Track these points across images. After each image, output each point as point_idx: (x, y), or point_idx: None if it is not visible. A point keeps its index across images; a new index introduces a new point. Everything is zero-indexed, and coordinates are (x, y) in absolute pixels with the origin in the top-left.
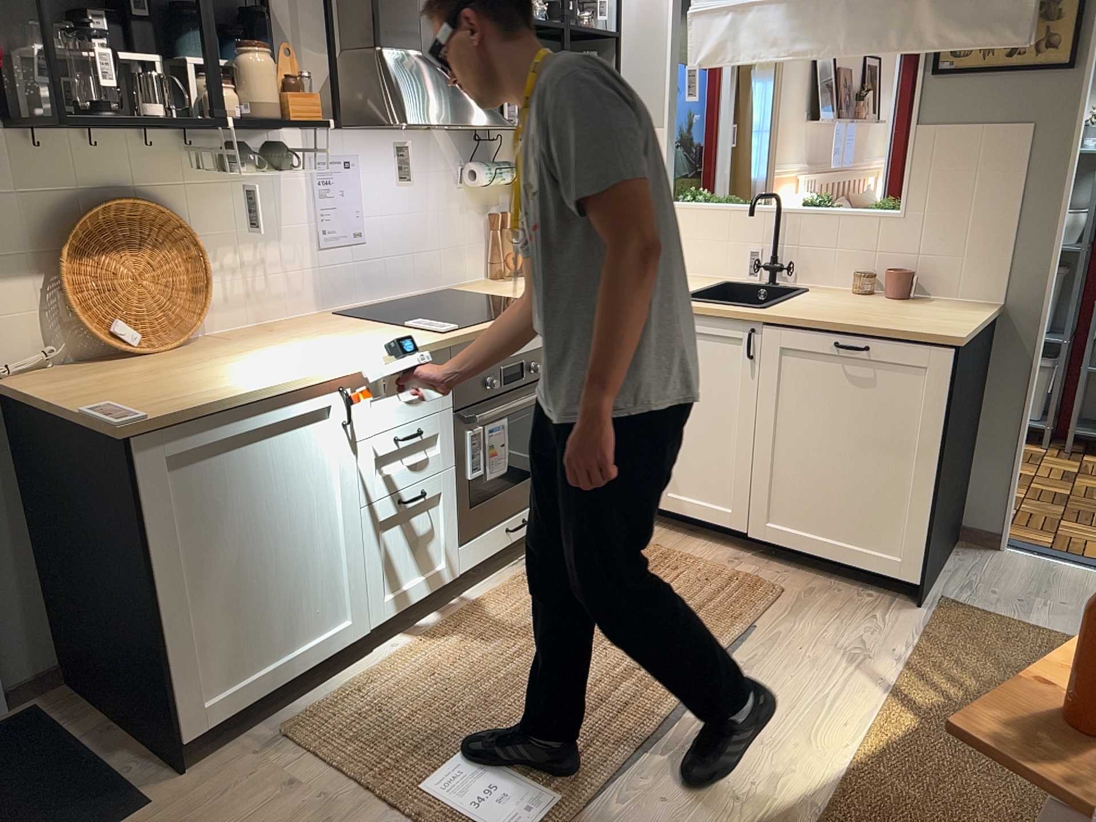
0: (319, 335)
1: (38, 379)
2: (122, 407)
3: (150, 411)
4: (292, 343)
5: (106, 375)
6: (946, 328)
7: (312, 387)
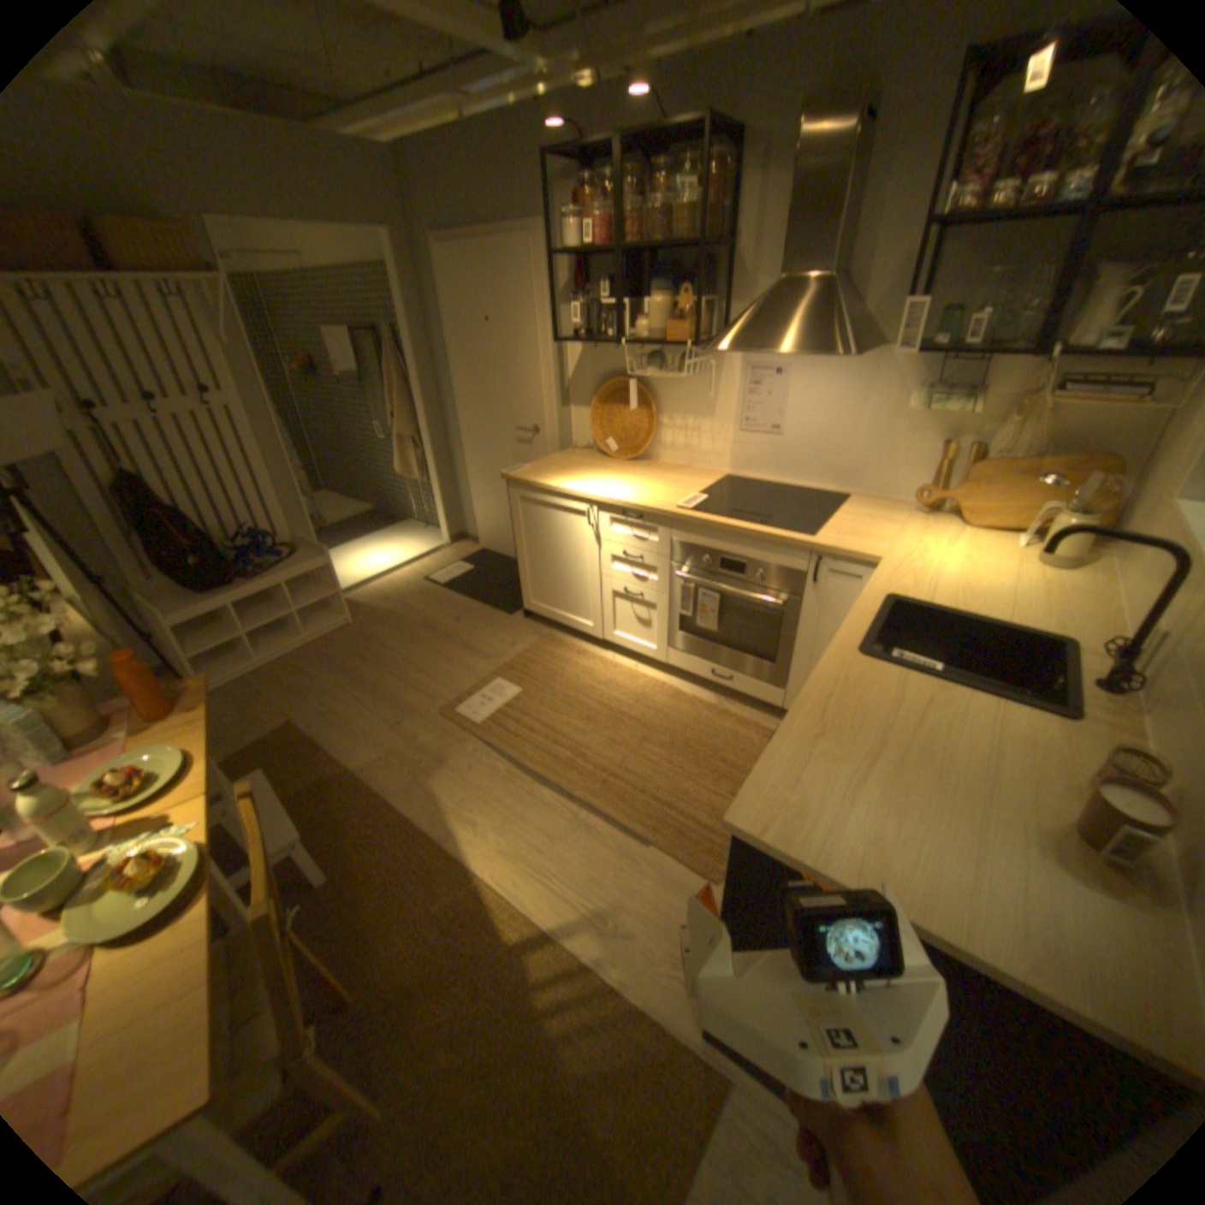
0: (666, 481)
1: (574, 452)
2: (524, 470)
3: (519, 475)
4: (646, 478)
5: (580, 460)
6: (793, 819)
7: (575, 497)
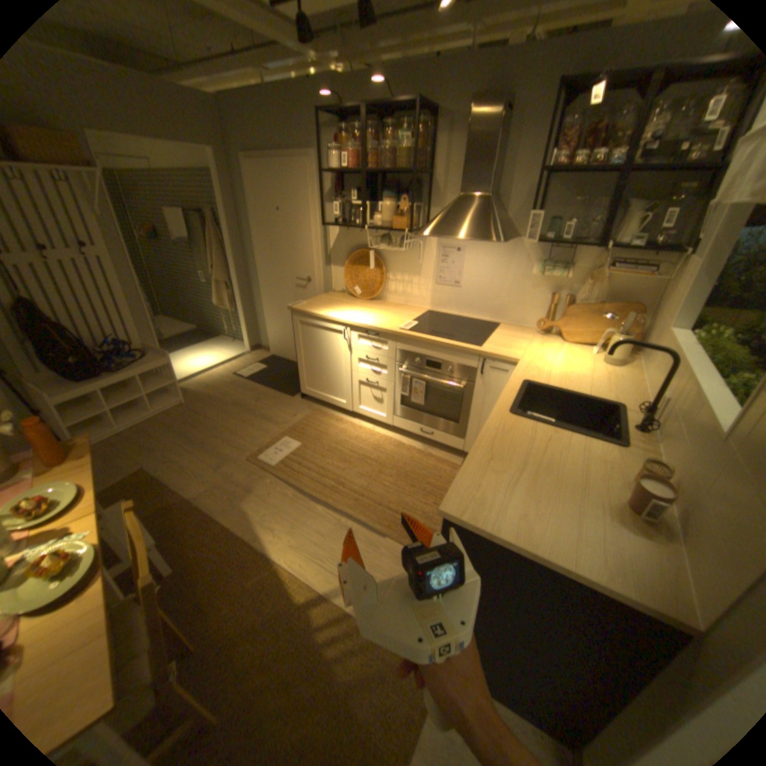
0: (392, 313)
1: (334, 294)
2: (302, 304)
3: (299, 307)
4: (379, 311)
5: (337, 299)
6: (478, 507)
7: (335, 322)
